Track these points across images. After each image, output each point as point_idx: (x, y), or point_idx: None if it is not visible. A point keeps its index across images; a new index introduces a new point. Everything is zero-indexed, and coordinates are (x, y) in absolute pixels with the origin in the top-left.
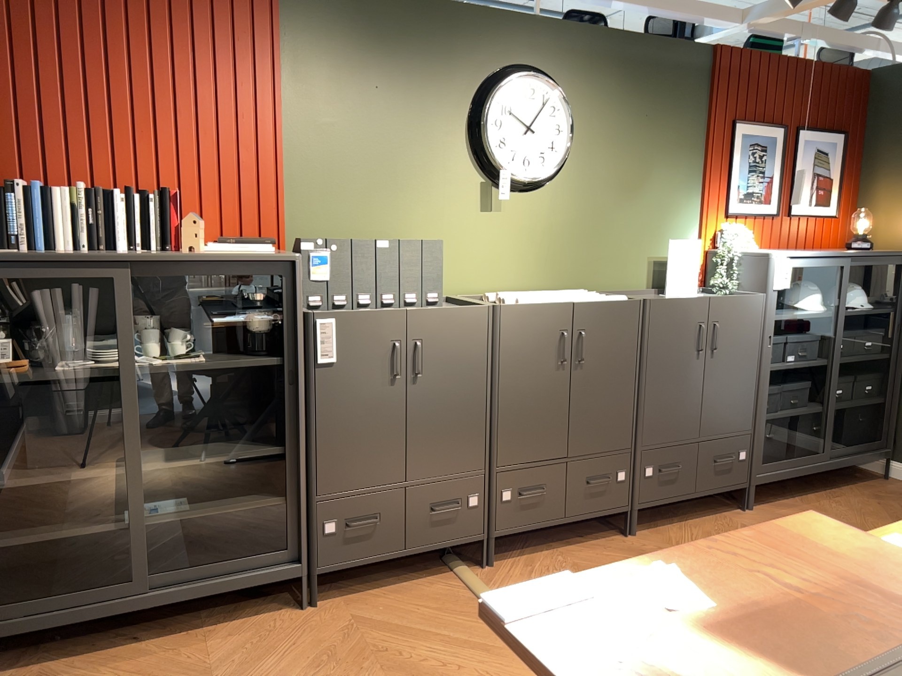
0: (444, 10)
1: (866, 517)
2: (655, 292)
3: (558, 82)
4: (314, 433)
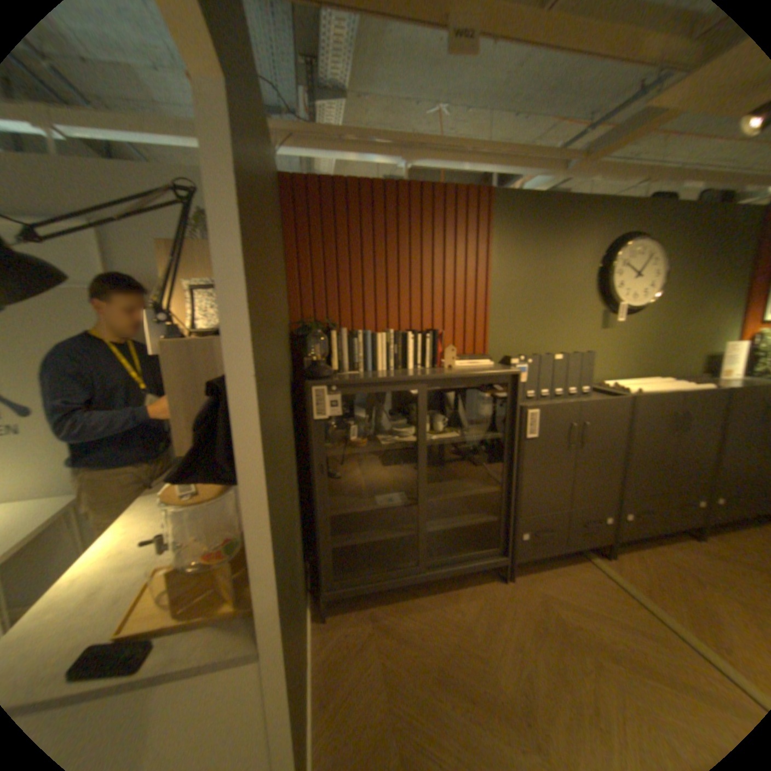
0: (590, 199)
1: None
2: (710, 377)
3: (657, 240)
4: (523, 481)
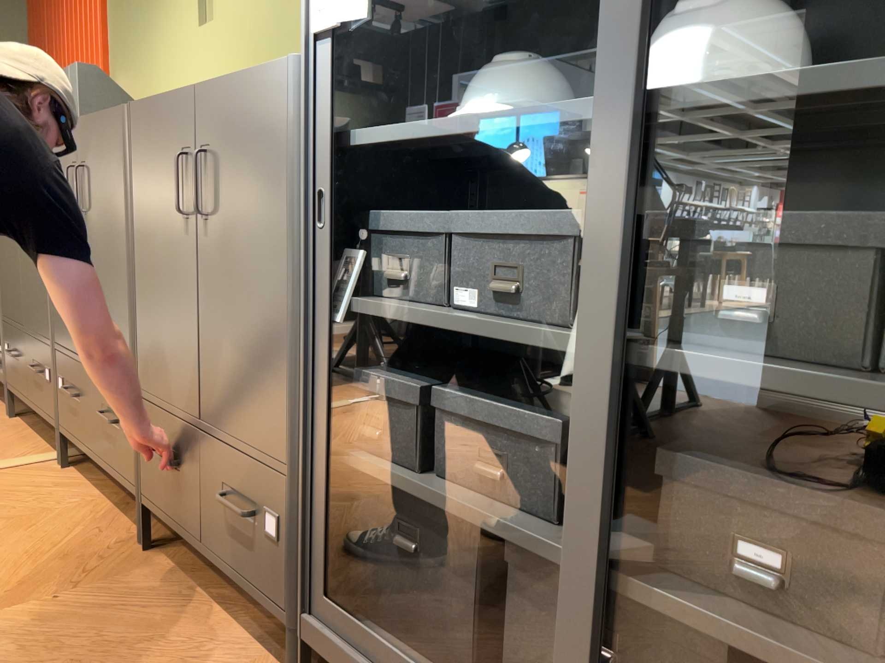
0: None
1: None
2: None
3: None
4: None
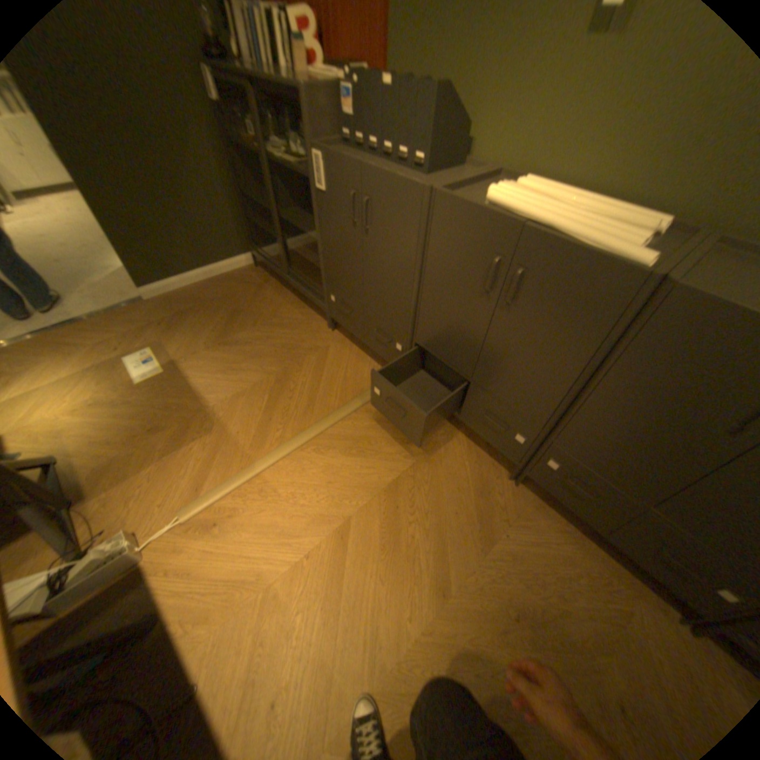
0: None
1: None
2: None
3: None
4: (323, 238)
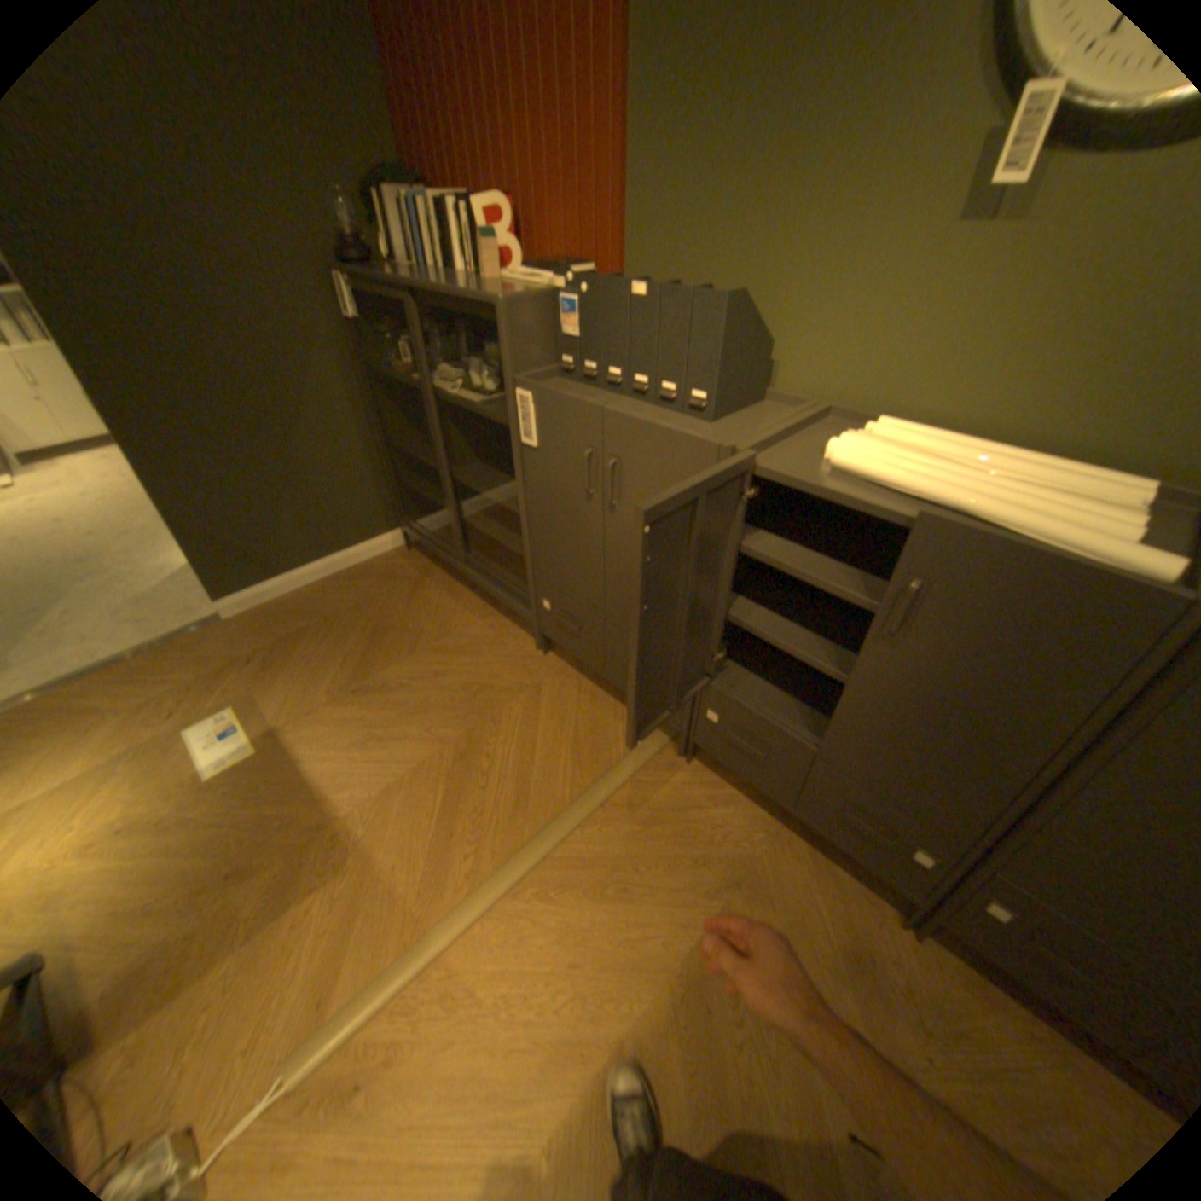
0: None
1: None
2: None
3: None
4: (532, 515)
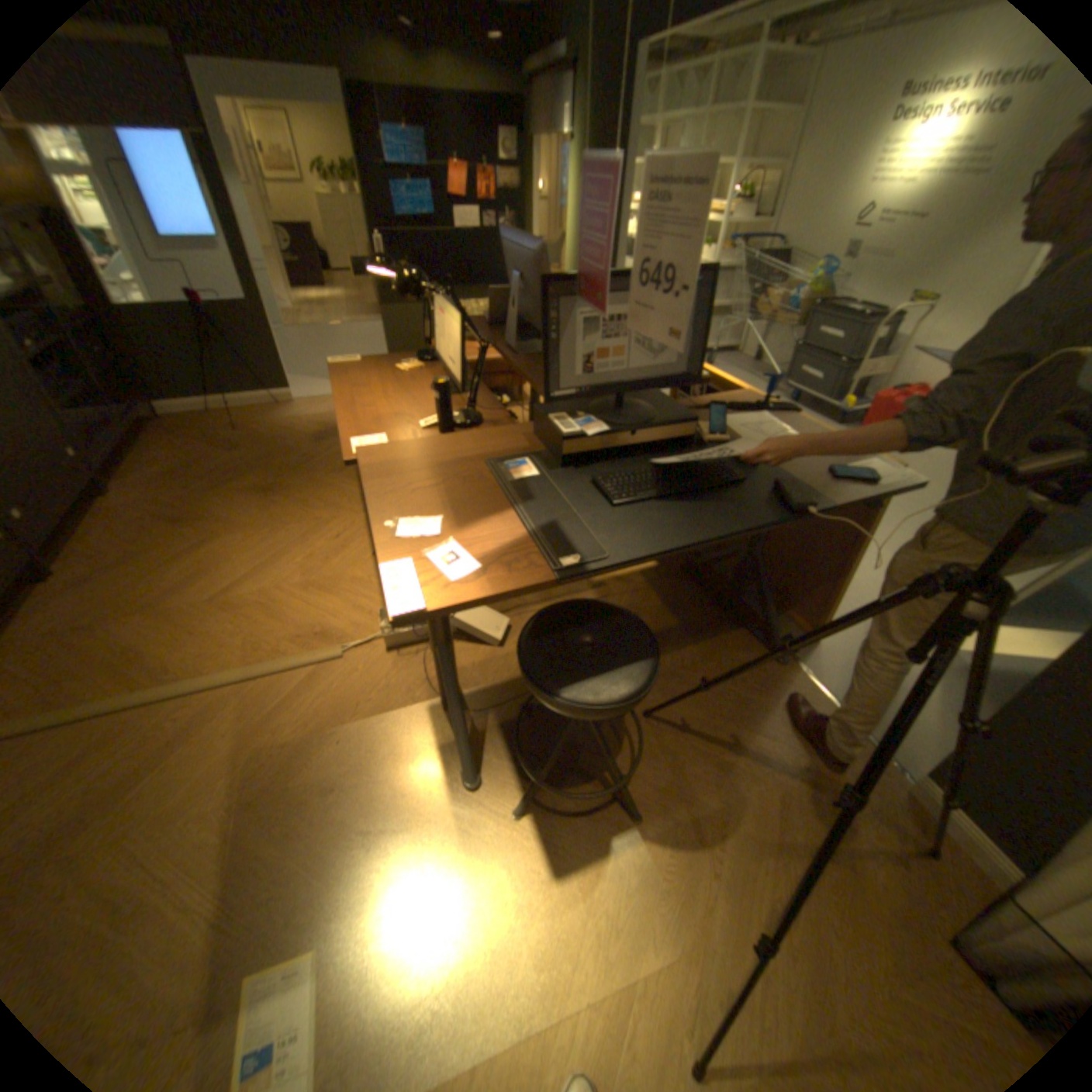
0: None
1: (183, 450)
2: None
3: None
4: None
